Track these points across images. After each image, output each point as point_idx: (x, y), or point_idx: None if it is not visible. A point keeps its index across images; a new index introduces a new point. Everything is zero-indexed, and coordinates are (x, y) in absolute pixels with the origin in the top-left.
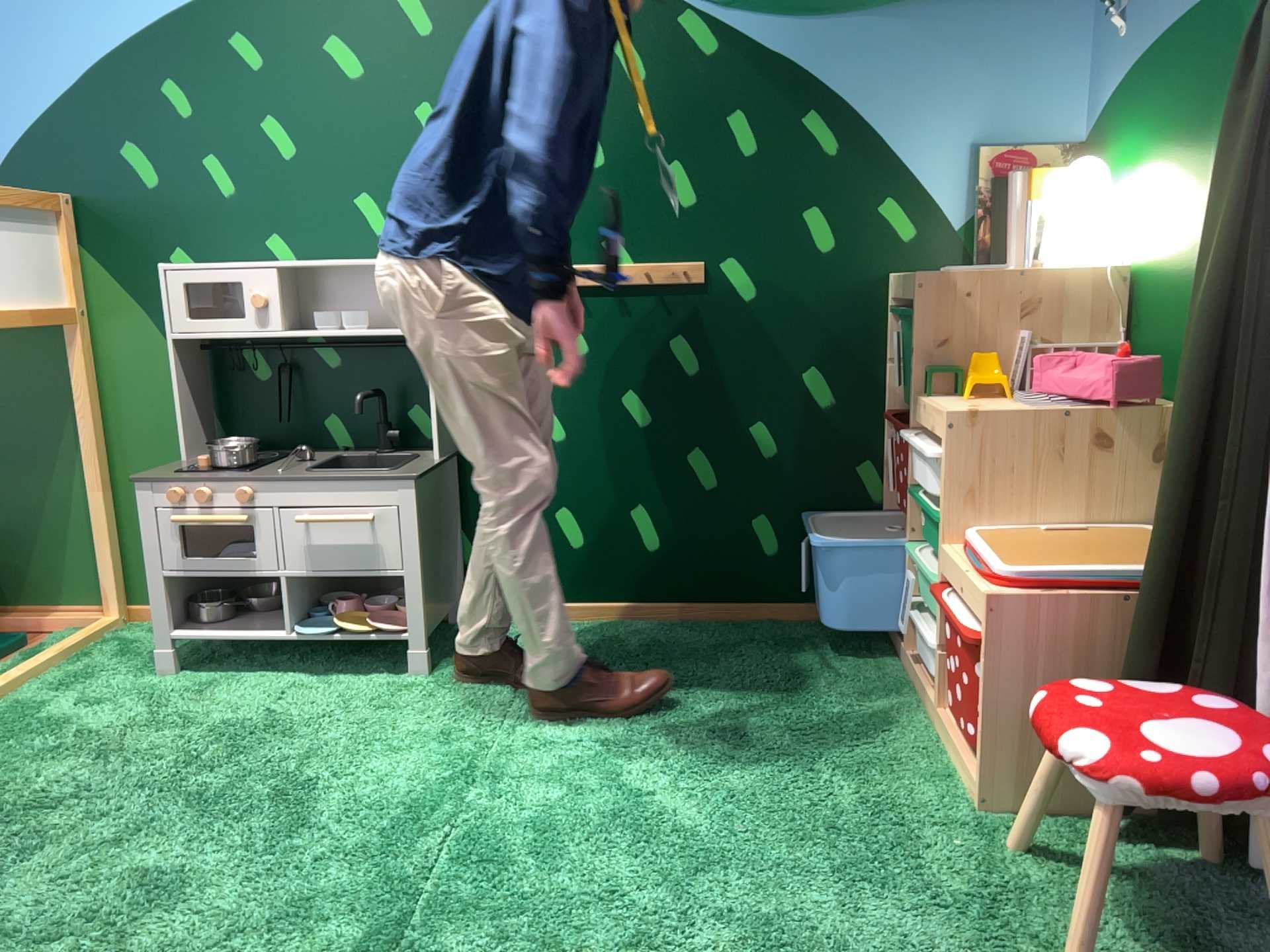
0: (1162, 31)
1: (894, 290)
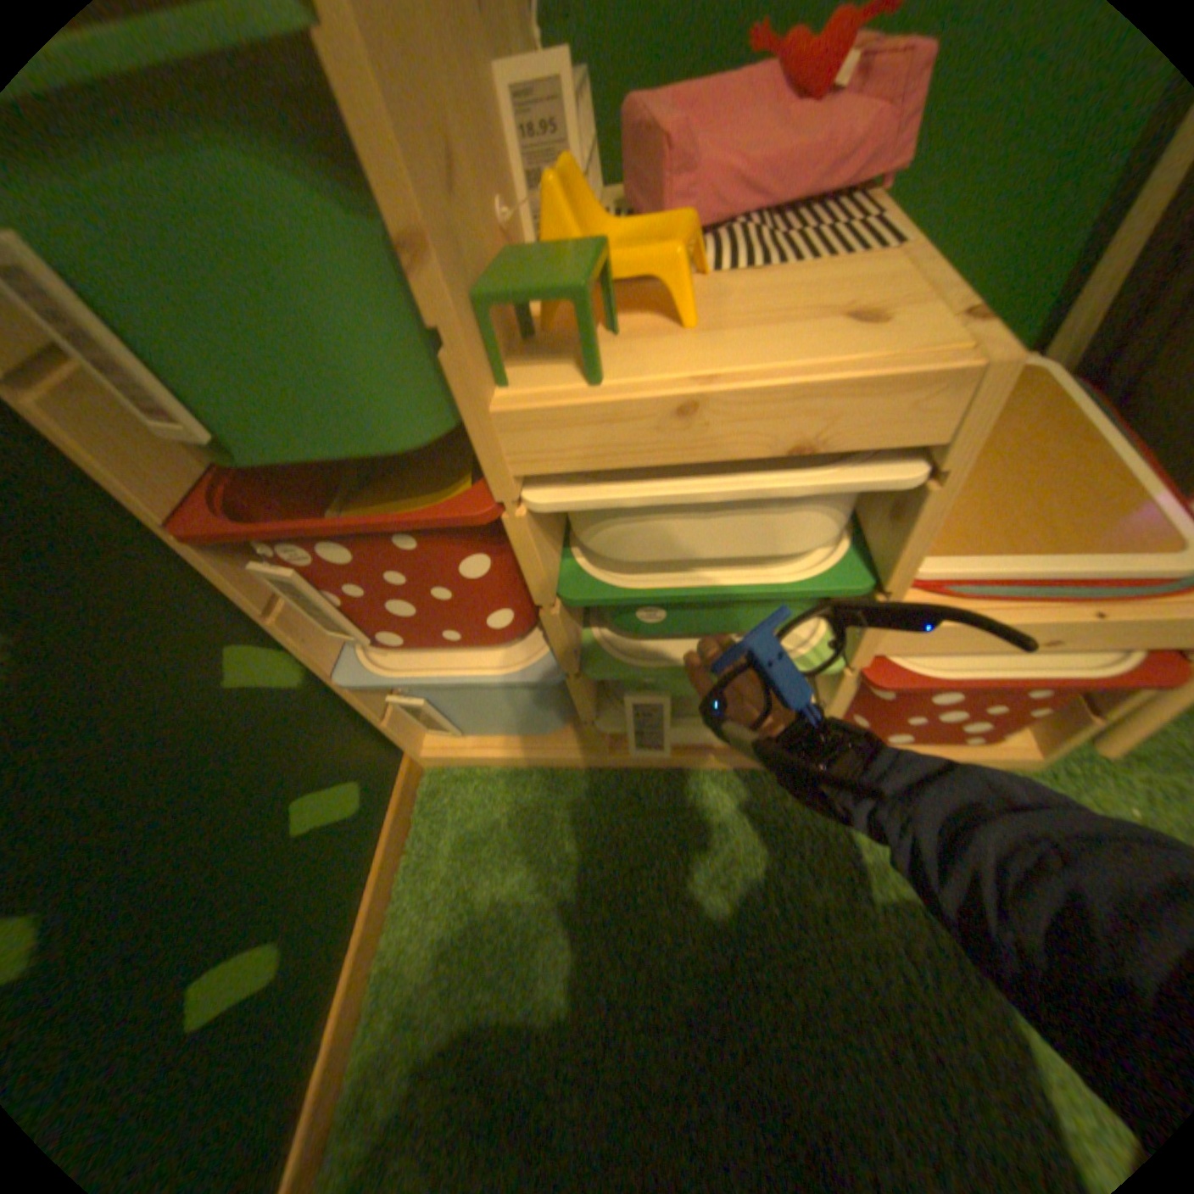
0: None
1: None
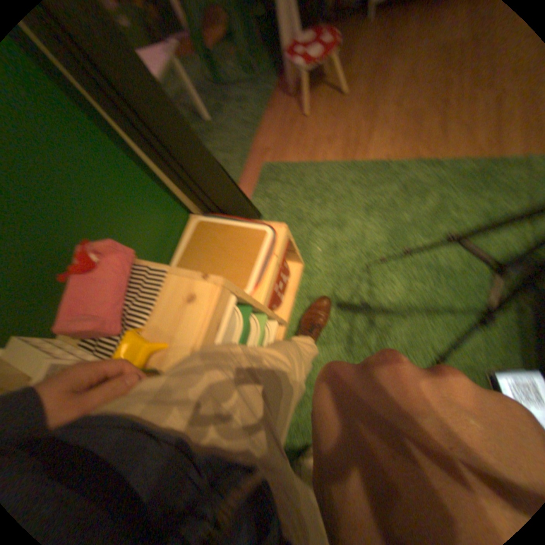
0: None
1: None
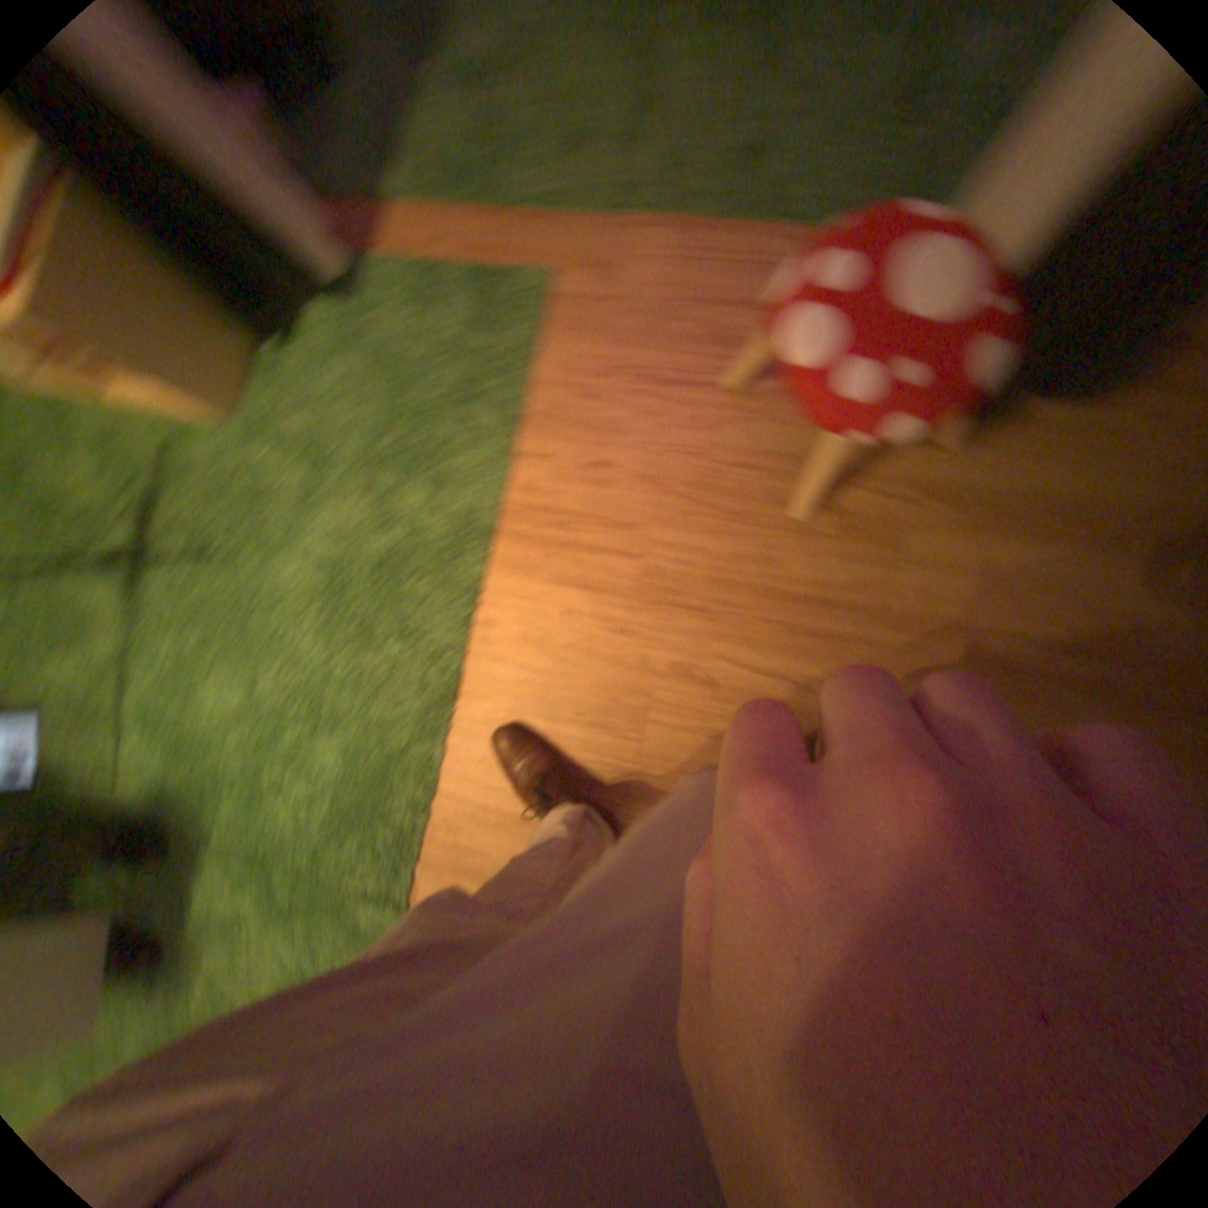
0: None
1: None
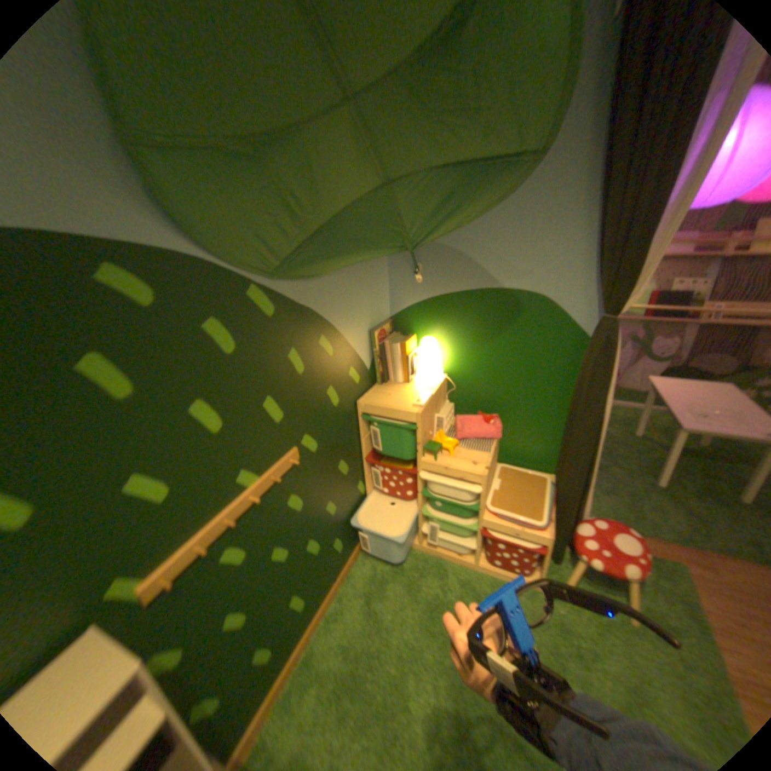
0: (457, 290)
1: (369, 410)
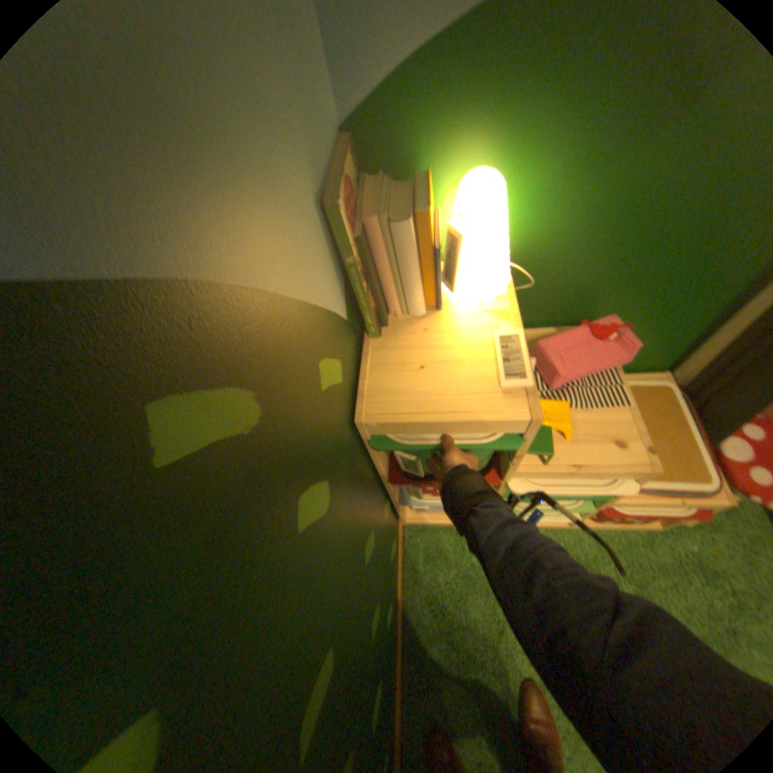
0: None
1: (391, 427)
